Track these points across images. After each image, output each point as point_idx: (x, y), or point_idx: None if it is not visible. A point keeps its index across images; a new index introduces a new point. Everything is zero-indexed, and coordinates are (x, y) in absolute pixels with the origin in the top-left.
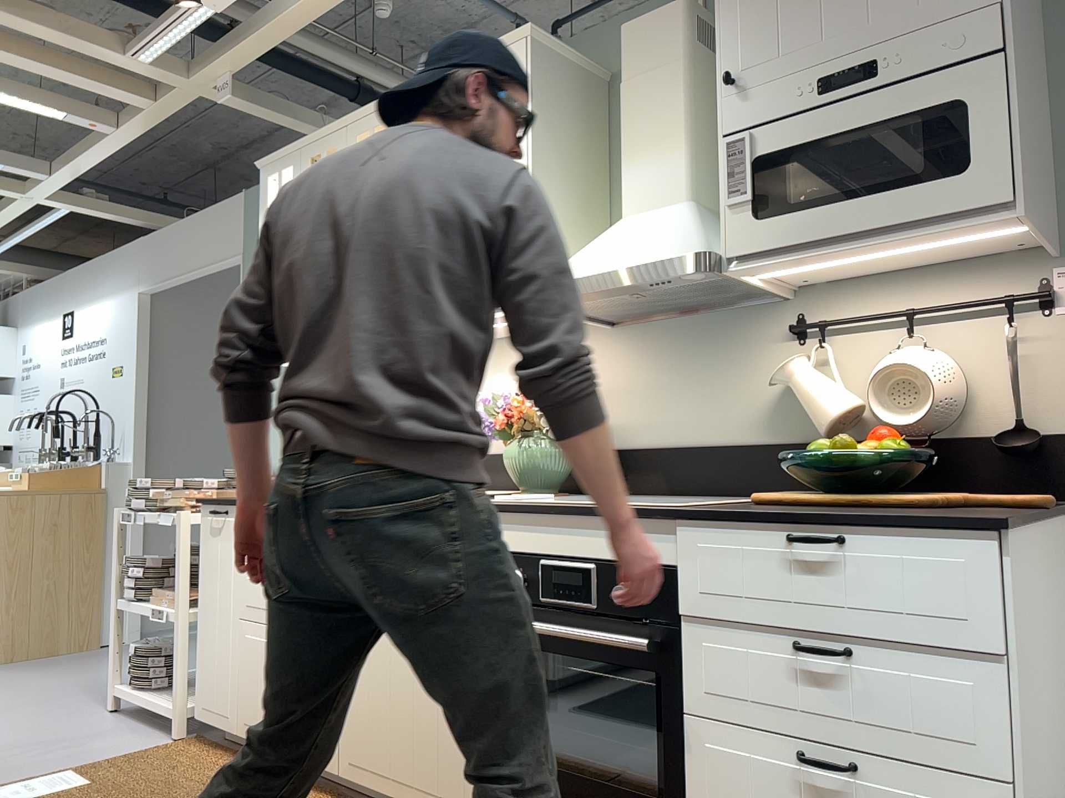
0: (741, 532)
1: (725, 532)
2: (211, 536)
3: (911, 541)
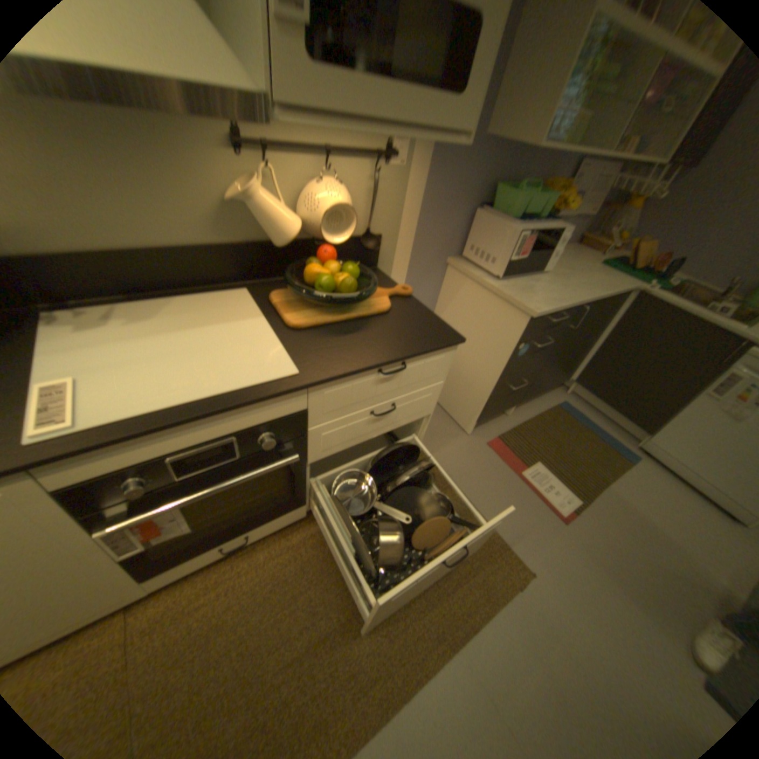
0: (351, 377)
1: (341, 380)
2: None
3: (429, 354)
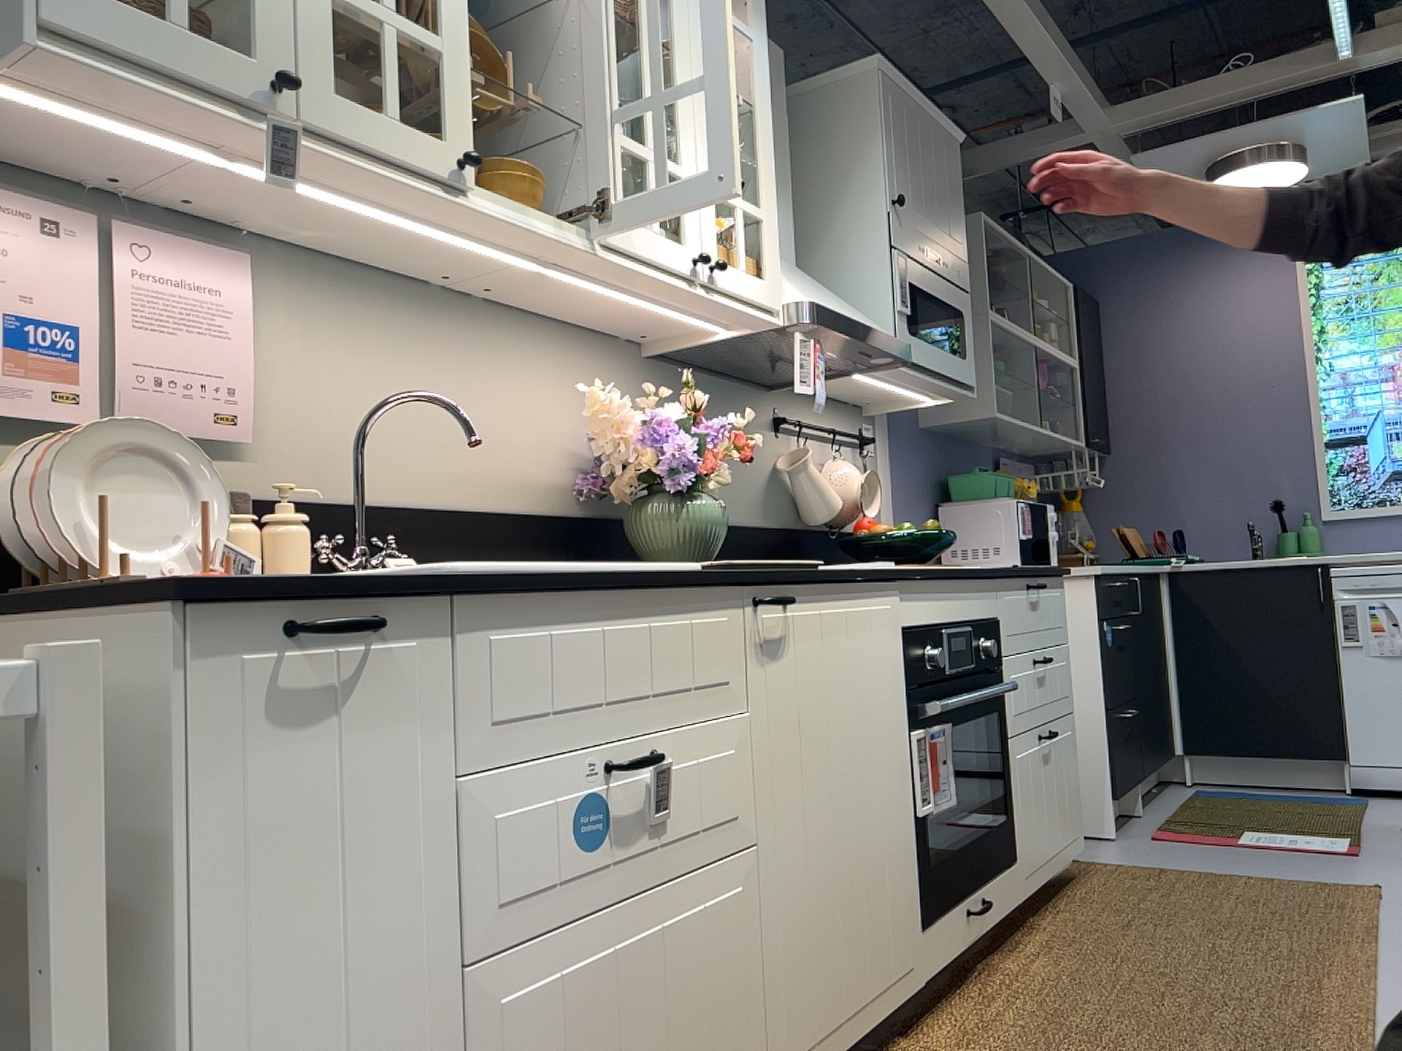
0: (1016, 585)
1: (1012, 586)
2: (269, 733)
3: (1052, 584)
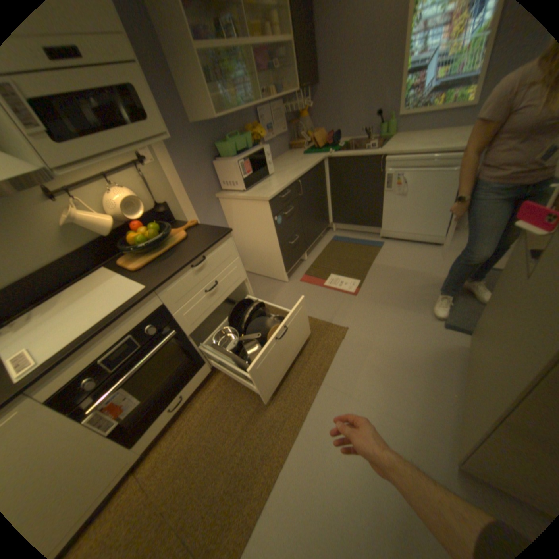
0: (177, 276)
1: (172, 280)
2: None
3: (216, 246)
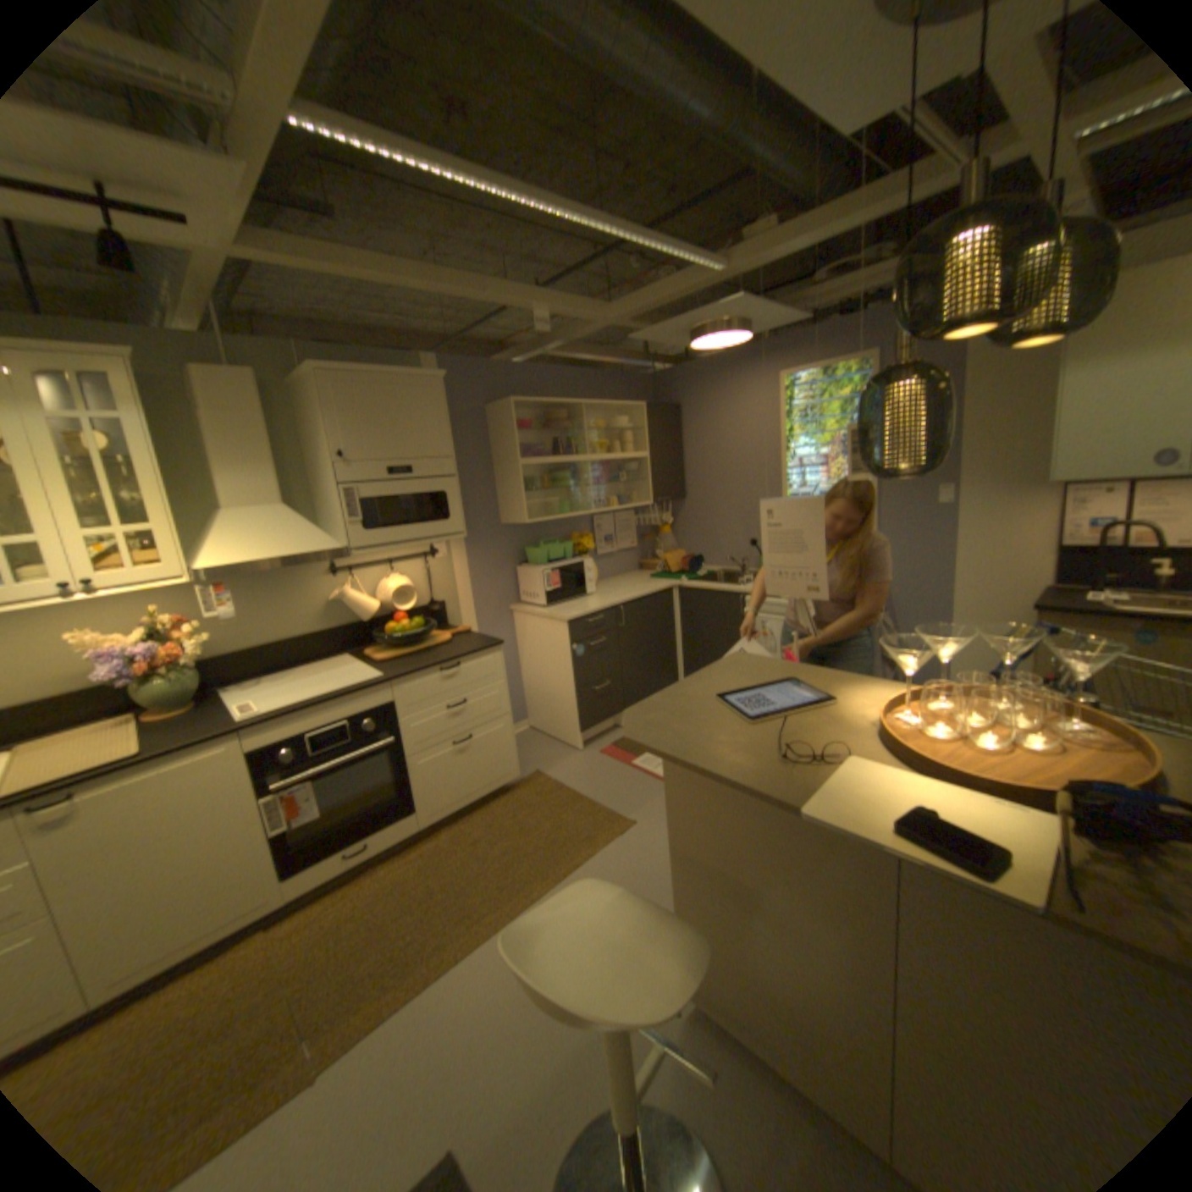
0: (421, 675)
1: (414, 678)
2: None
3: (478, 656)
